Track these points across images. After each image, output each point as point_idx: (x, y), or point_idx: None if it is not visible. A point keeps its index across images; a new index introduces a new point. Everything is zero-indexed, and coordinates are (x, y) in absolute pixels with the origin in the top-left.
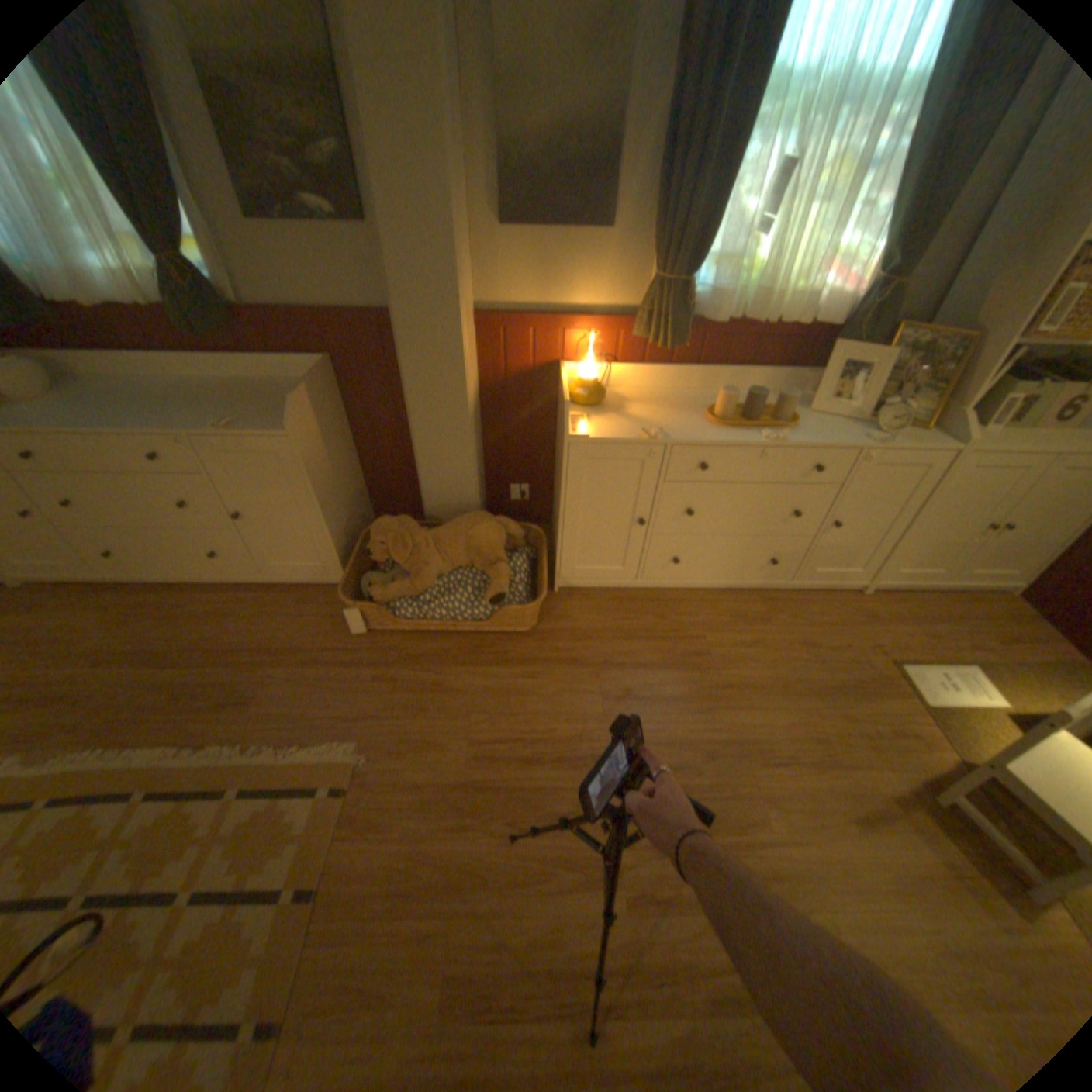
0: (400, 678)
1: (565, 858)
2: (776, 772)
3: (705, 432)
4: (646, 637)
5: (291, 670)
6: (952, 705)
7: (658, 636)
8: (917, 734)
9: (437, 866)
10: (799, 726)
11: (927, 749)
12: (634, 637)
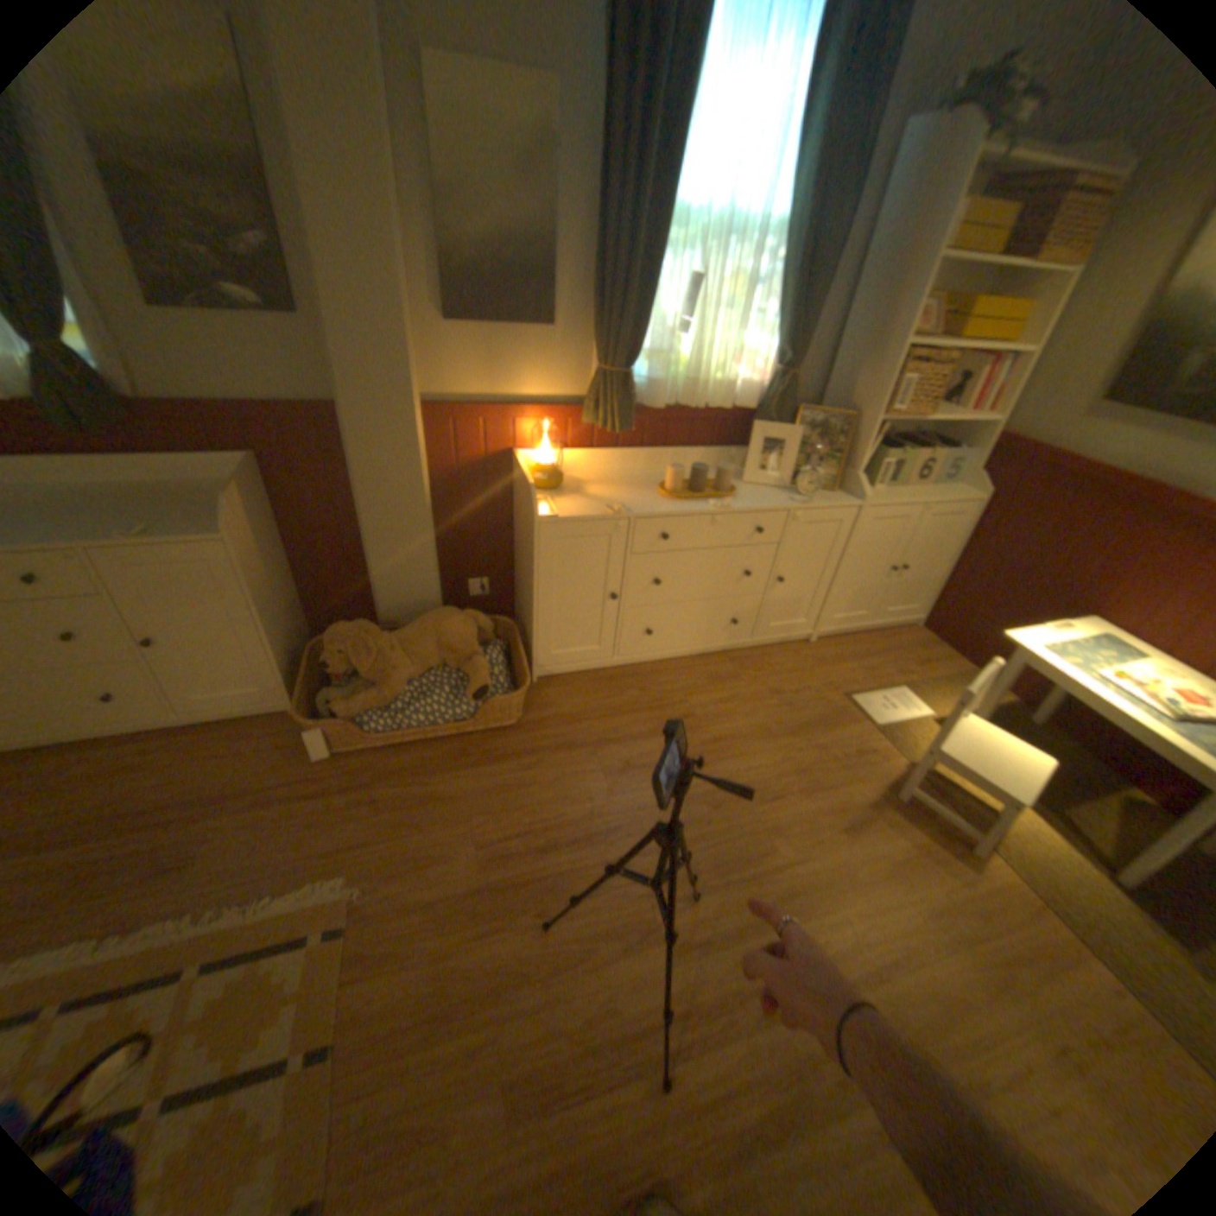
0: (380, 798)
1: (601, 931)
2: (772, 805)
3: (660, 506)
4: (632, 710)
5: (239, 816)
6: (892, 721)
7: (643, 707)
8: (873, 749)
9: (470, 977)
10: (782, 762)
11: (882, 759)
12: (620, 712)
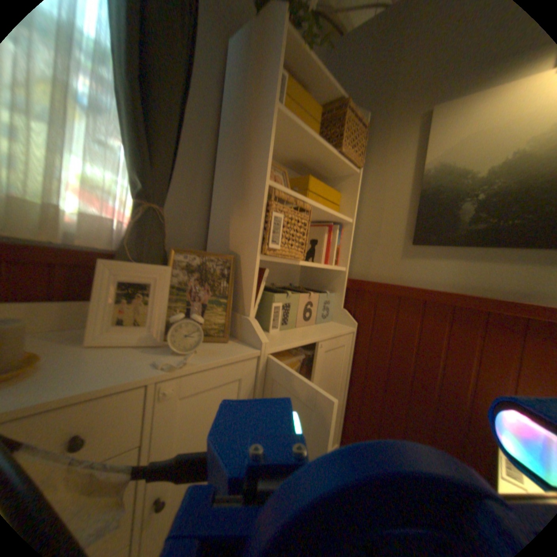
0: None
1: None
2: None
3: None
4: None
5: None
6: None
7: None
8: None
9: None
10: None
11: None
12: None
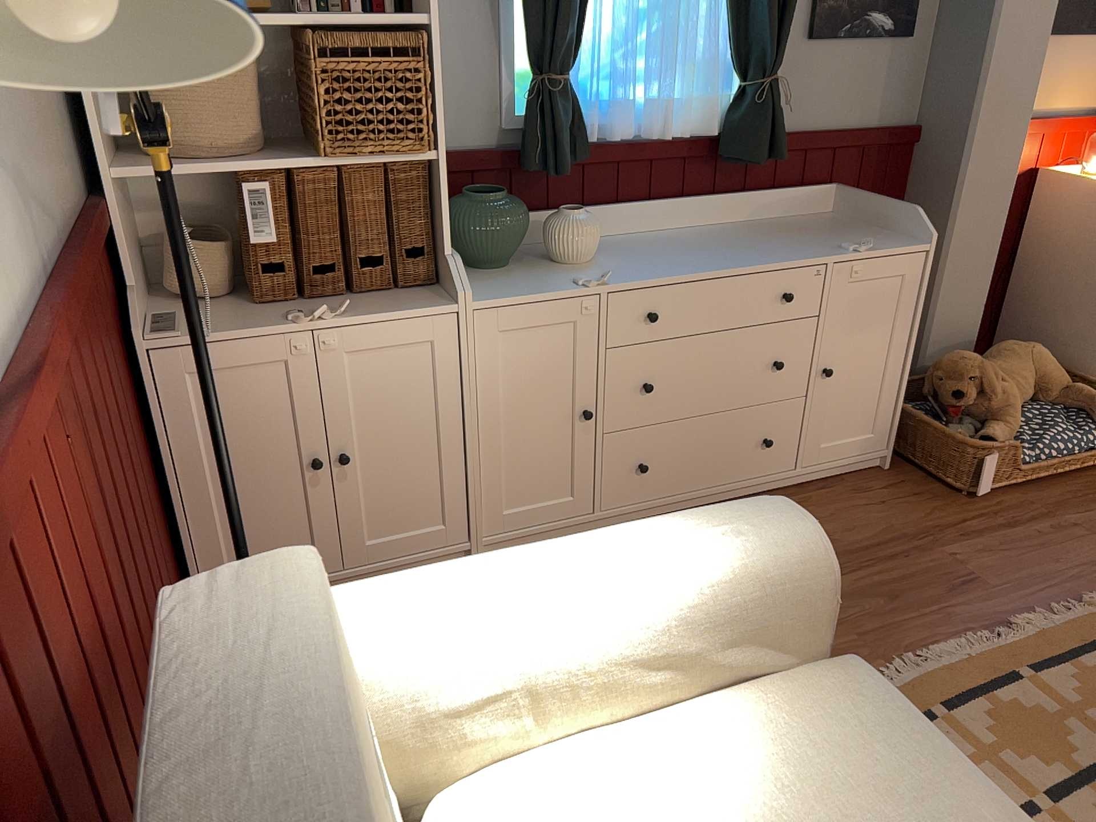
0: (1080, 522)
1: None
2: None
3: None
4: None
5: (966, 544)
6: None
7: None
8: None
9: None
10: None
11: None
12: None
